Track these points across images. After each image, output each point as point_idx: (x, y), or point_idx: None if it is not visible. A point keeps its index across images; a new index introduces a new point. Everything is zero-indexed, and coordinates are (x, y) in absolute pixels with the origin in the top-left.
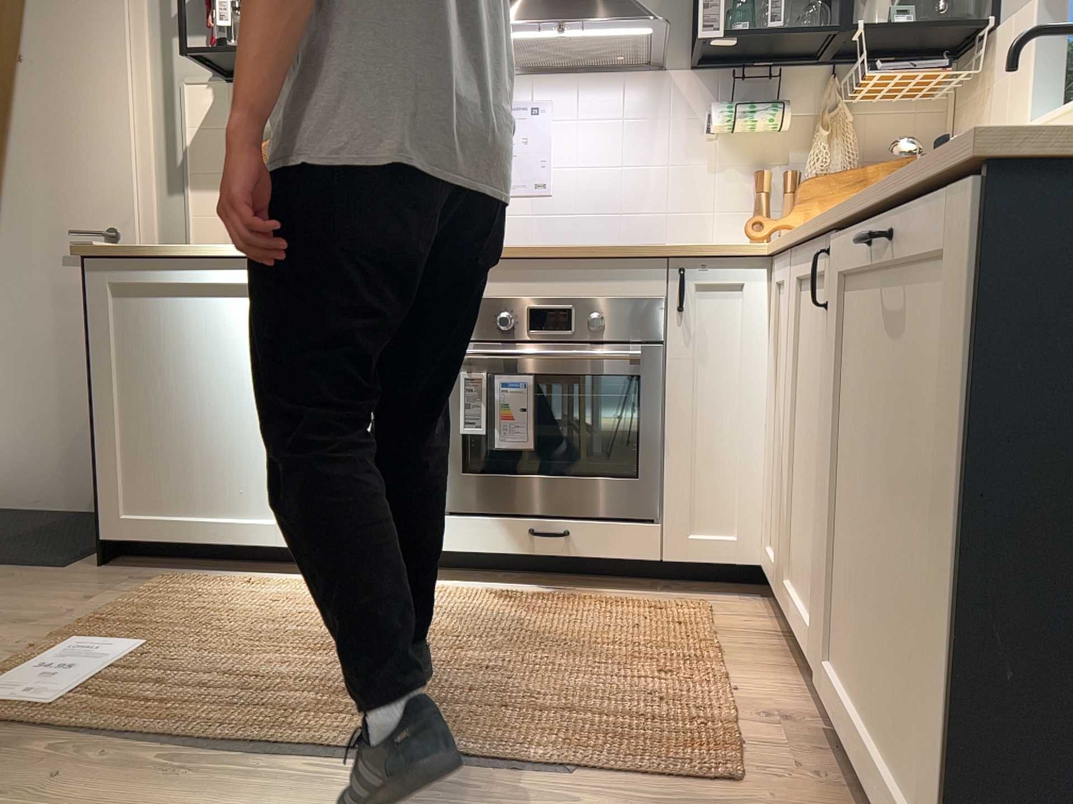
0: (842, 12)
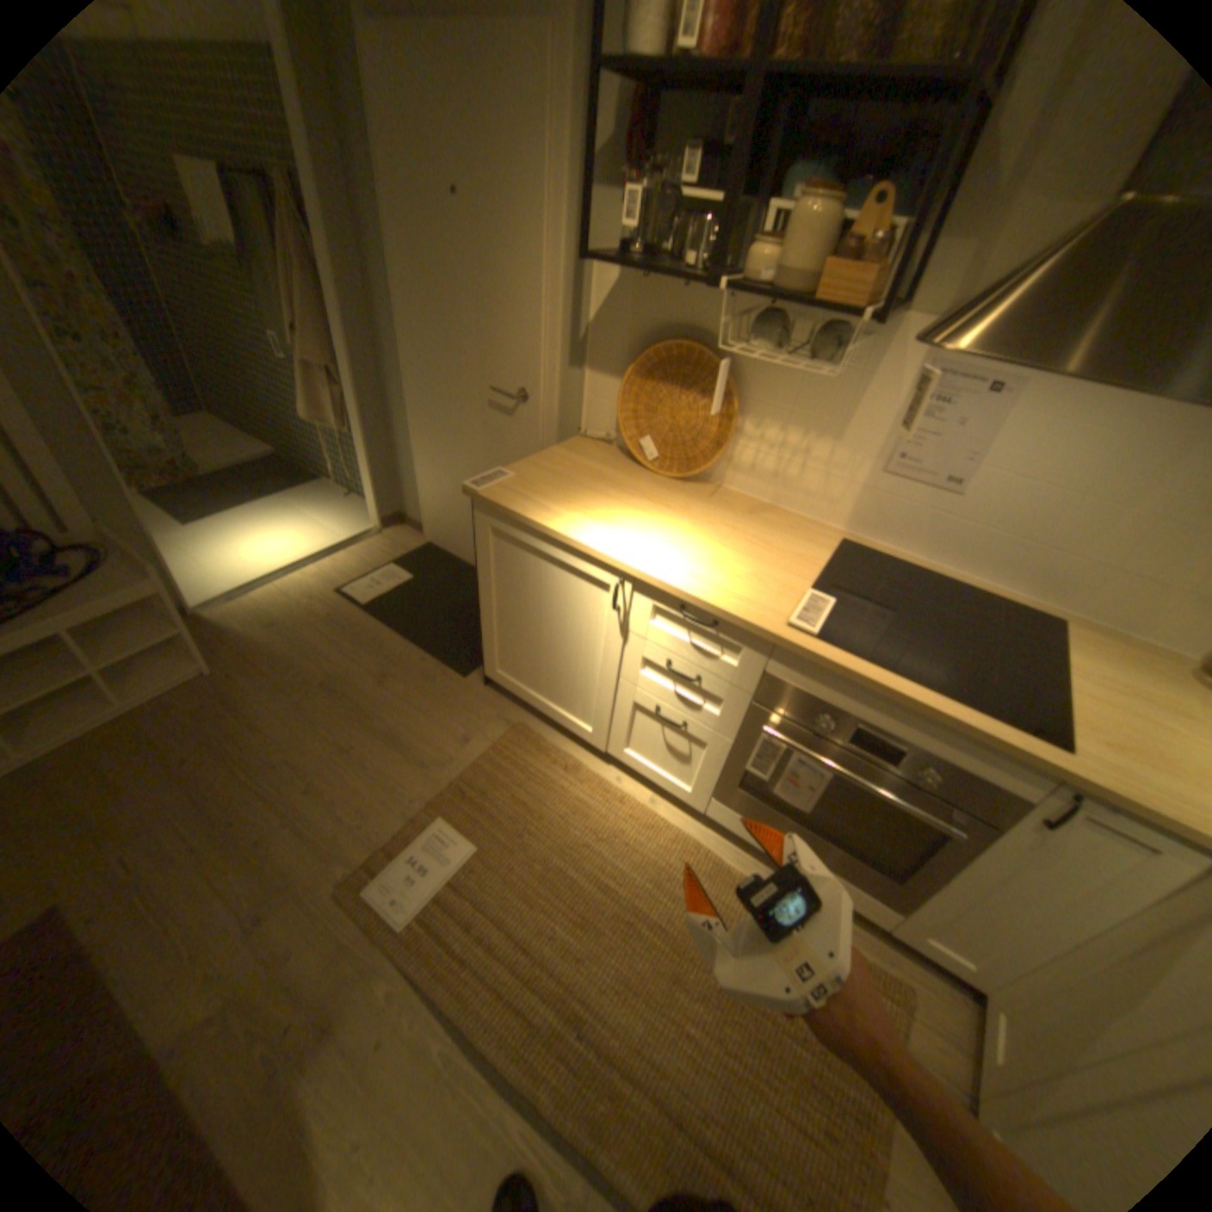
0: None
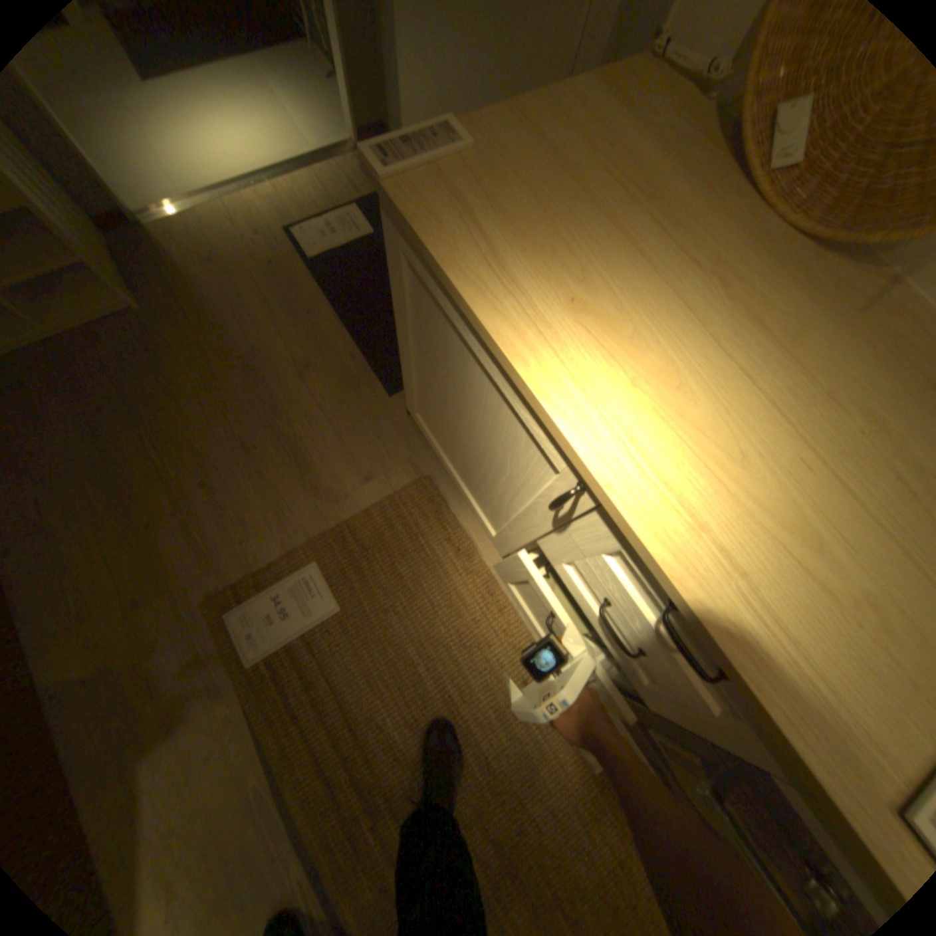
0: None
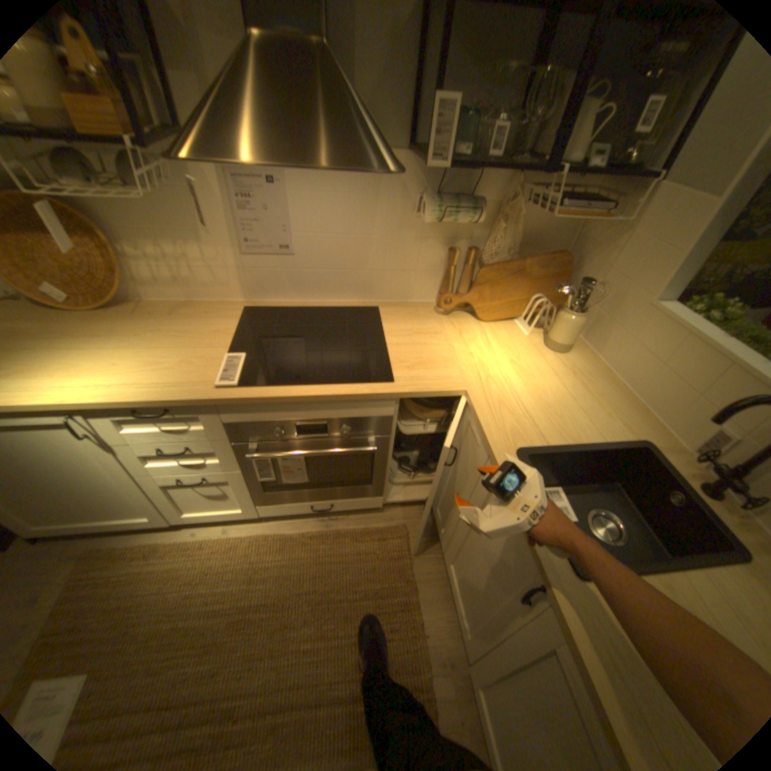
0: (559, 149)
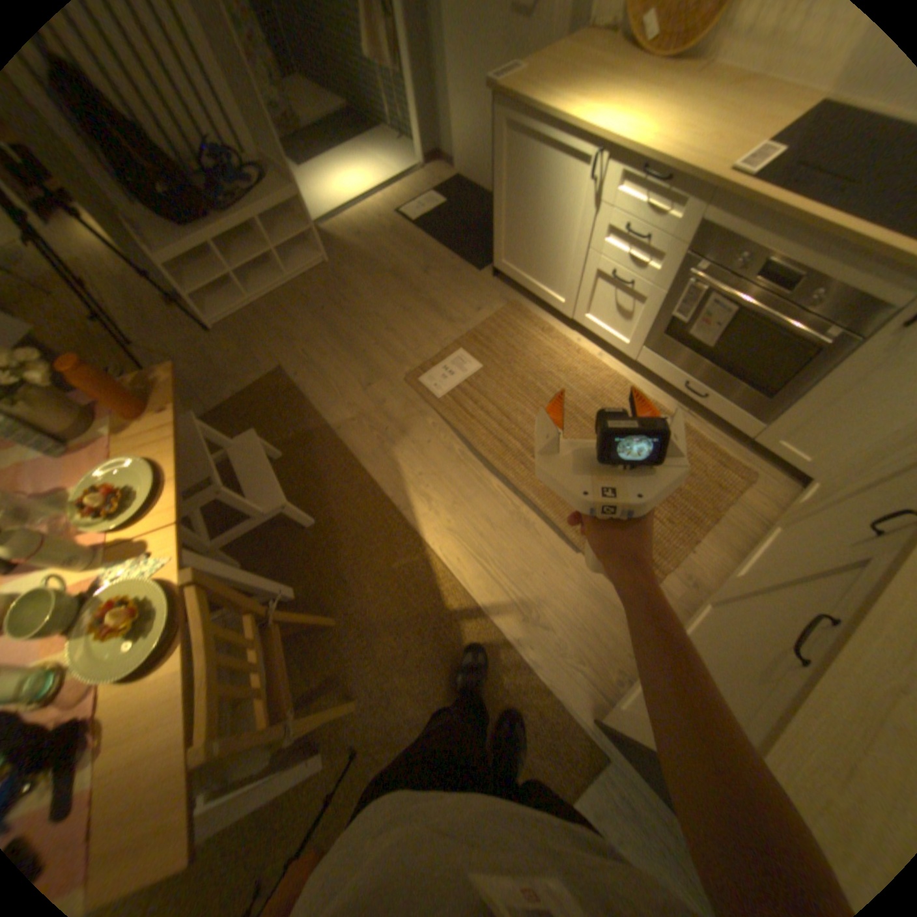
0: None
